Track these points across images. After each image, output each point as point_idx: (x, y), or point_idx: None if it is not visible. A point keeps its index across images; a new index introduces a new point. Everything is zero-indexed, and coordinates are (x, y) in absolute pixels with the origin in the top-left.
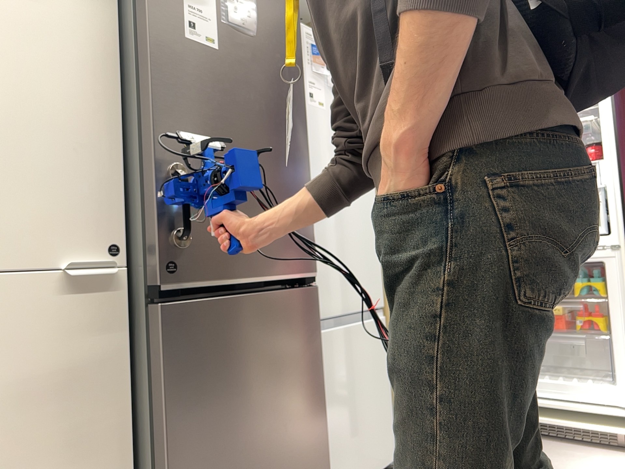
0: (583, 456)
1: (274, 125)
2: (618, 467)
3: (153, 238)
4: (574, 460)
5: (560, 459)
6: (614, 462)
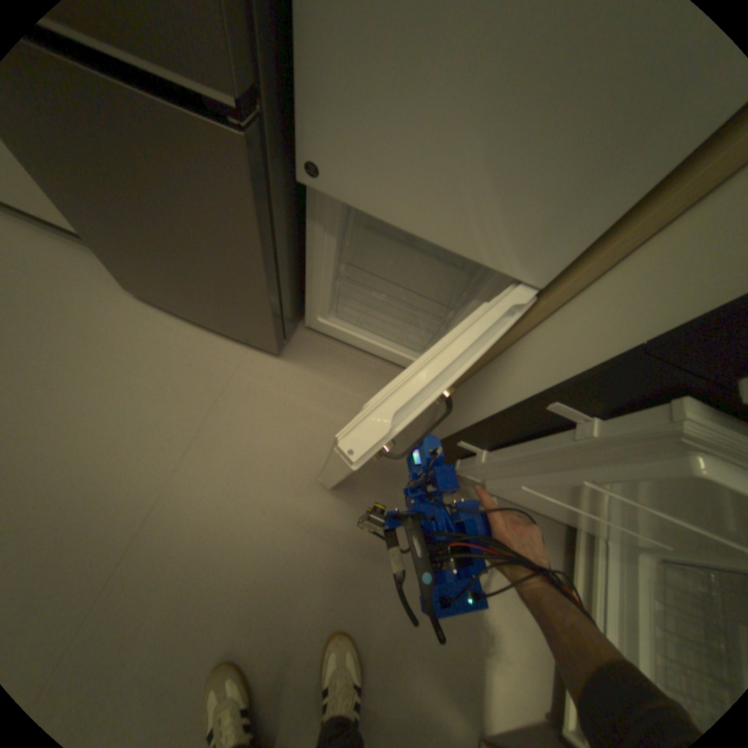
0: (524, 618)
1: None
2: (503, 662)
3: None
4: (507, 602)
5: (503, 584)
6: (517, 659)
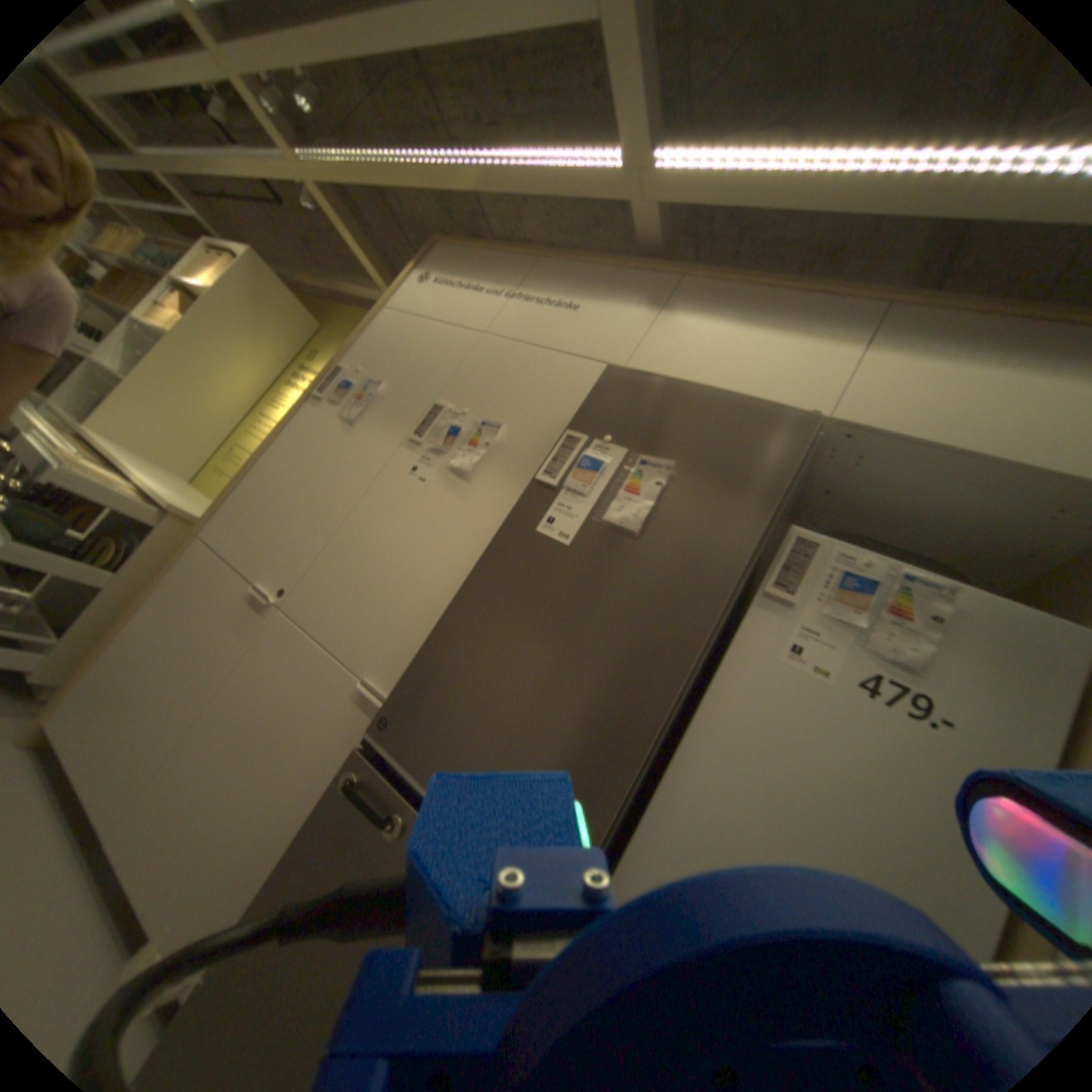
0: None
1: (608, 650)
2: None
3: (395, 692)
4: None
5: None
6: None
